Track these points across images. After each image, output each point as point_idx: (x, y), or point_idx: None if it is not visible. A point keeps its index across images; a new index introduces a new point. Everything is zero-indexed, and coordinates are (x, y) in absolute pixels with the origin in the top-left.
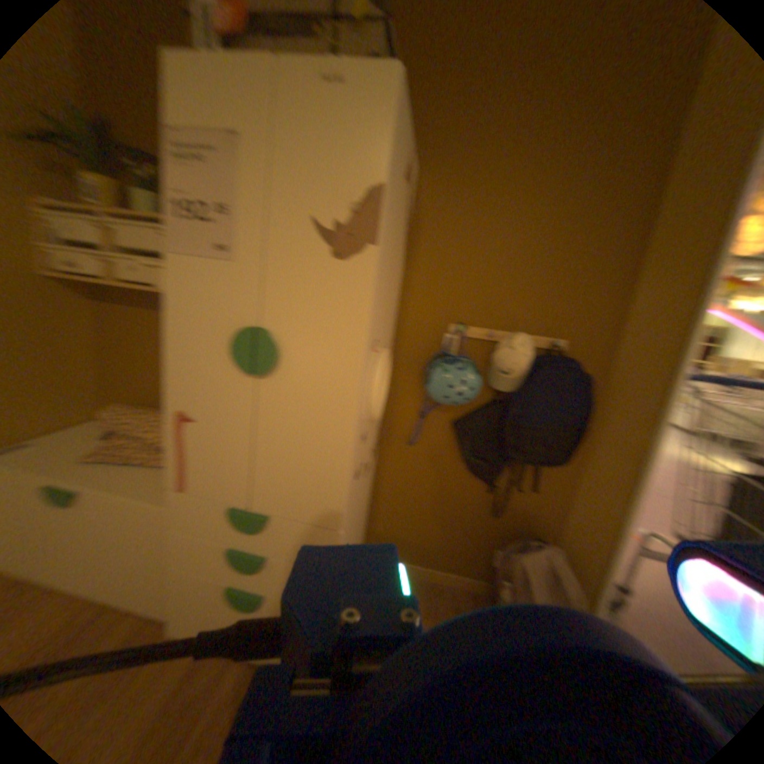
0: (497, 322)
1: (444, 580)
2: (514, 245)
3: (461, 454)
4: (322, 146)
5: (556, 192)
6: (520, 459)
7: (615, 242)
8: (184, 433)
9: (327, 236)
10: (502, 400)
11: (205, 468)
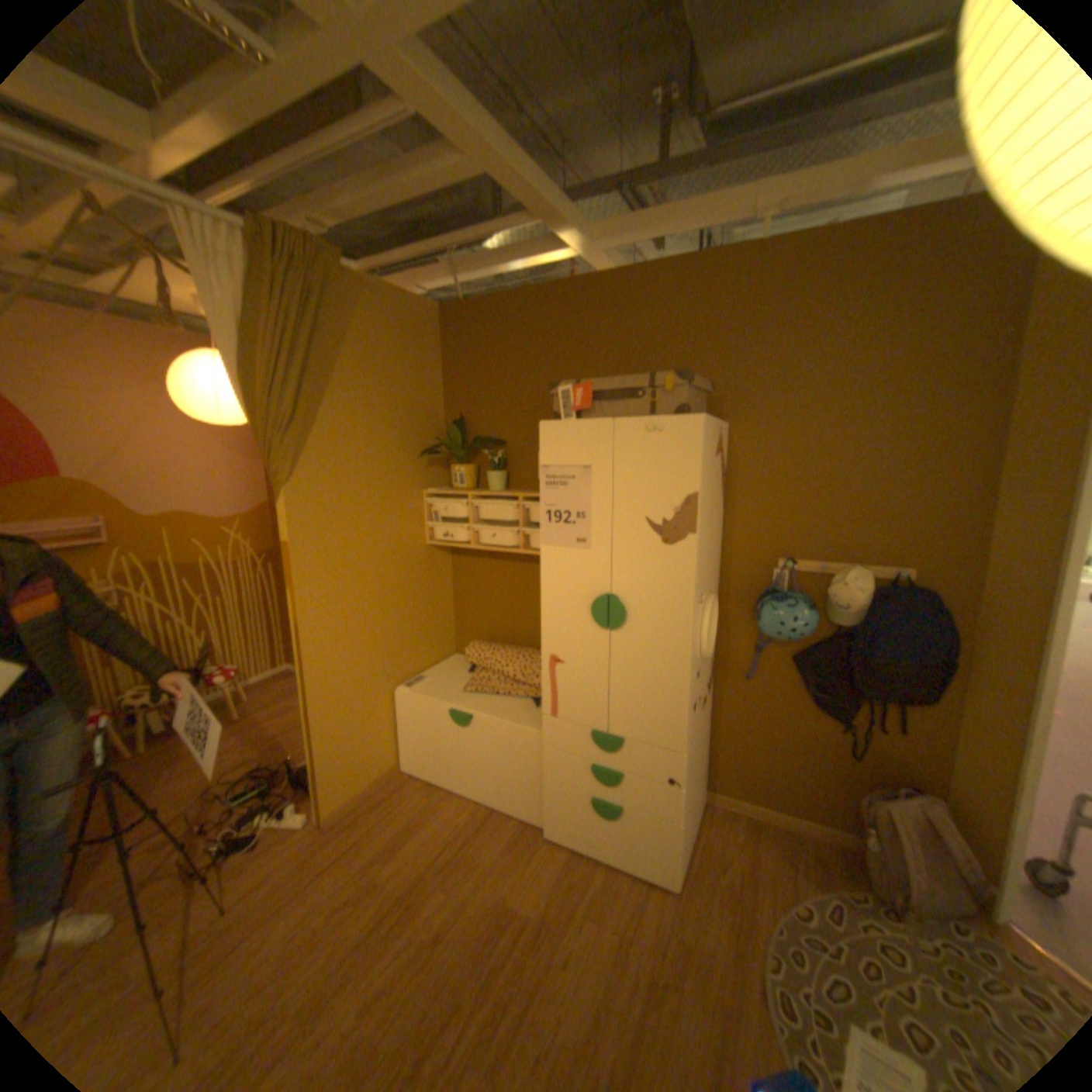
0: (832, 555)
1: (806, 829)
2: (840, 479)
3: (808, 690)
4: (651, 472)
5: (879, 426)
6: (876, 697)
7: (959, 466)
8: (559, 671)
9: (659, 530)
10: (848, 634)
11: (575, 698)
